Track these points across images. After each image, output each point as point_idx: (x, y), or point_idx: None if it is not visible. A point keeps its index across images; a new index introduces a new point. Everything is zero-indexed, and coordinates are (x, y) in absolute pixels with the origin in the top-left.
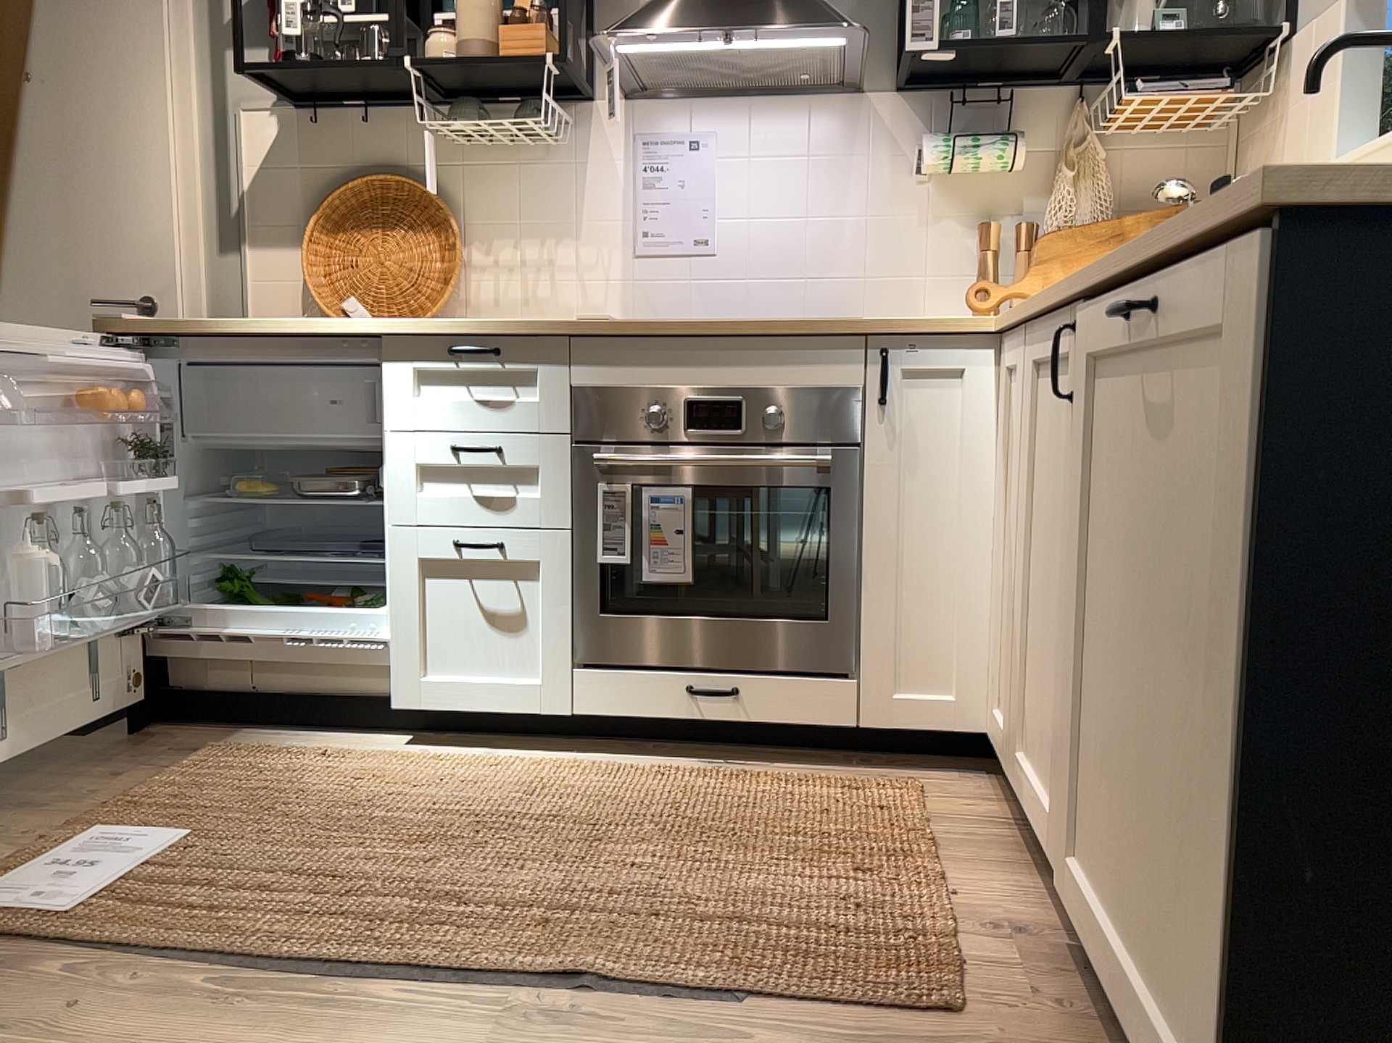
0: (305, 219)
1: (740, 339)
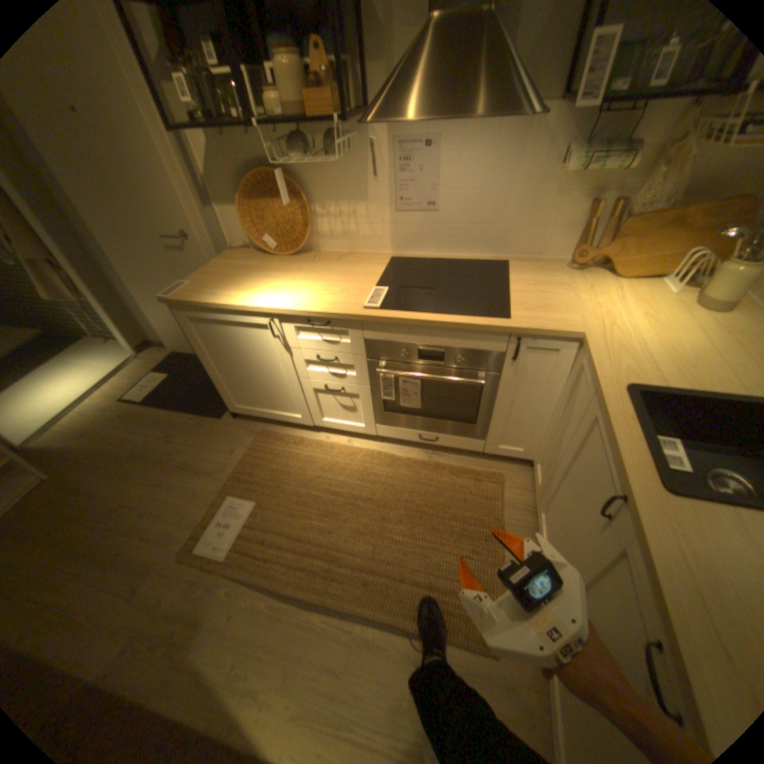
0: (235, 189)
1: (443, 327)
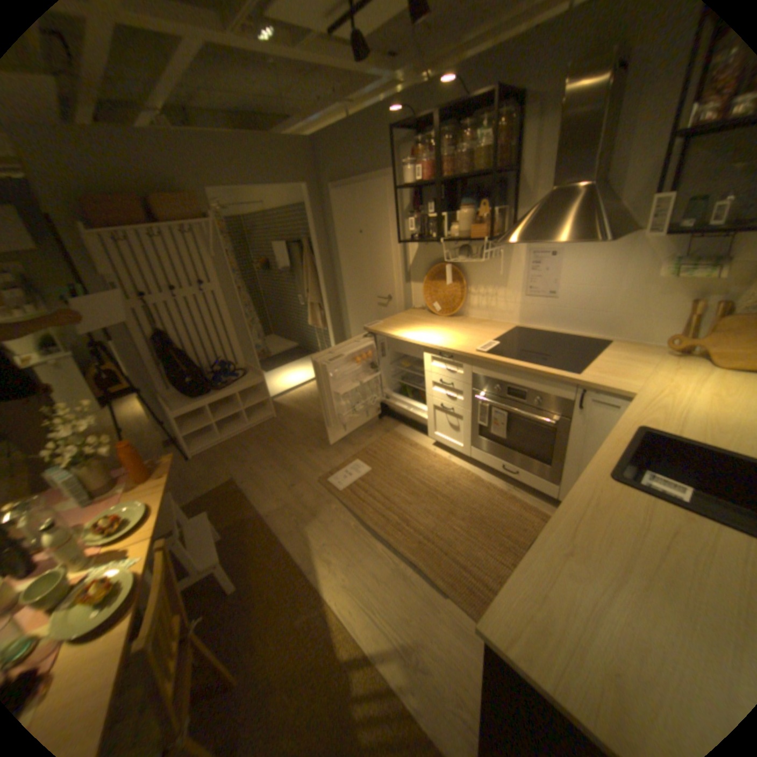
0: (424, 274)
1: (525, 372)
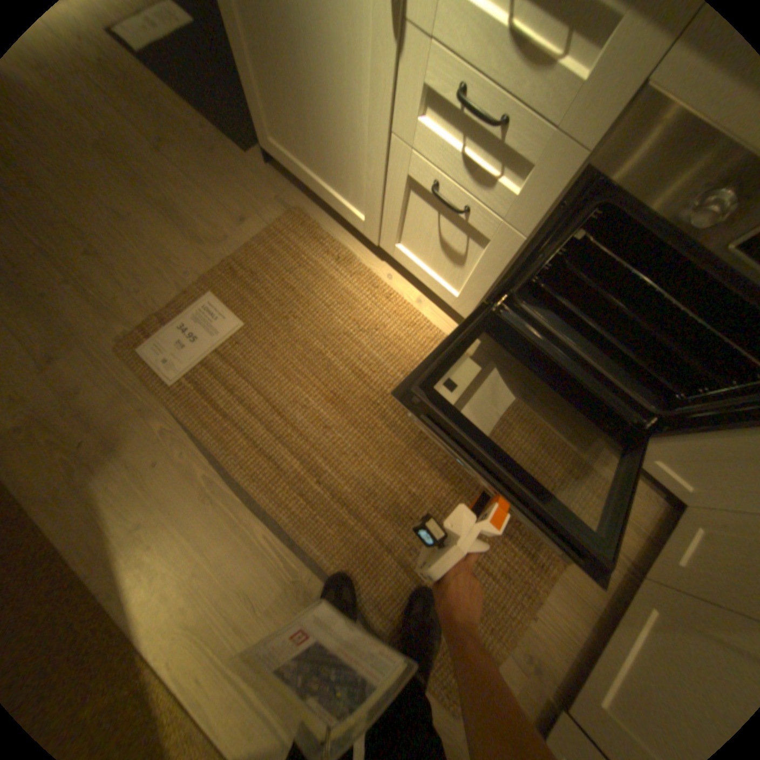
0: None
1: None
